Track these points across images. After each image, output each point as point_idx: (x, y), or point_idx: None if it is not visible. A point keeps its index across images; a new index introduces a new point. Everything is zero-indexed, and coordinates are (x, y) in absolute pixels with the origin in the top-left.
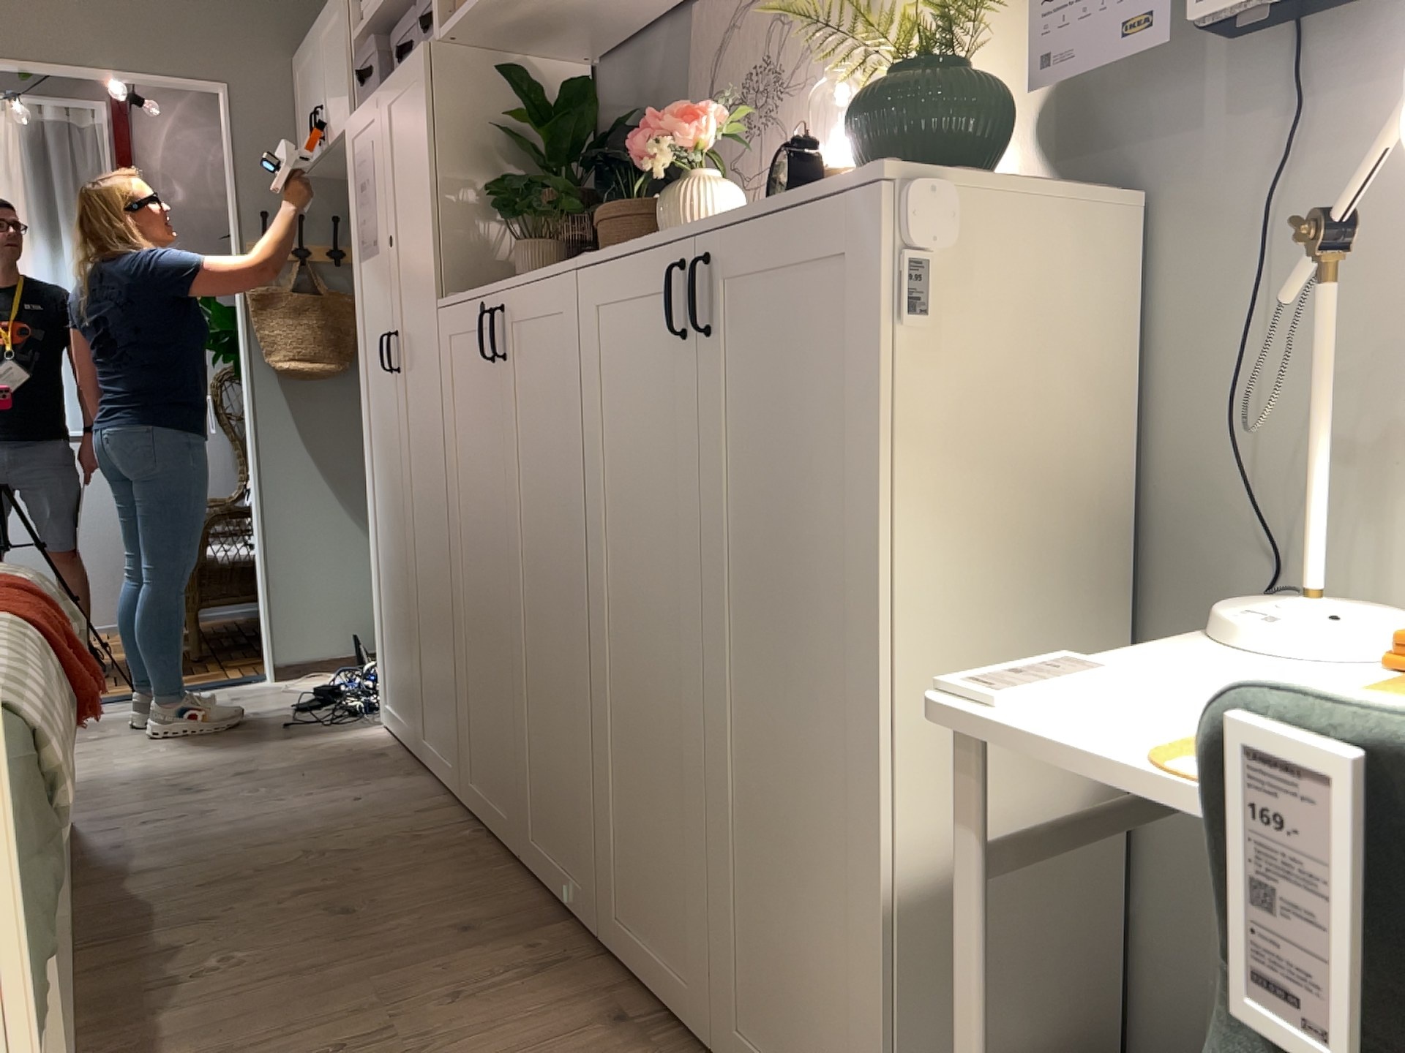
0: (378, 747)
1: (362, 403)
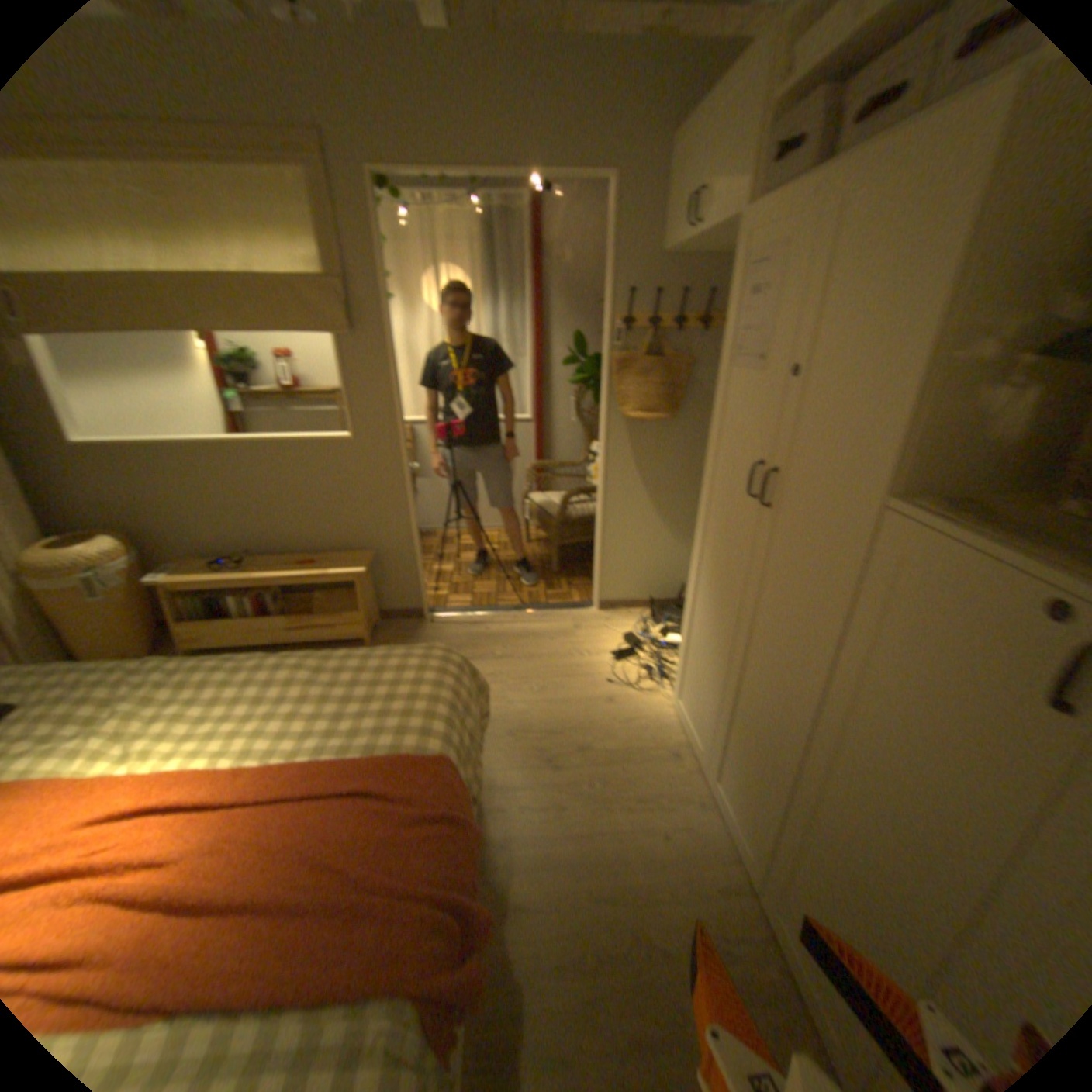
0: (673, 742)
1: (705, 490)
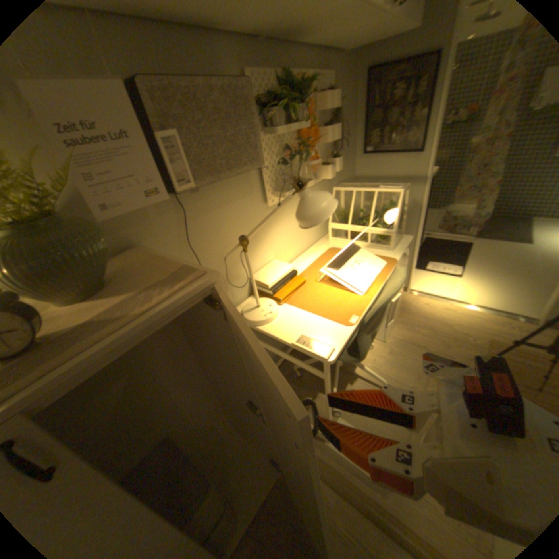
0: None
1: None
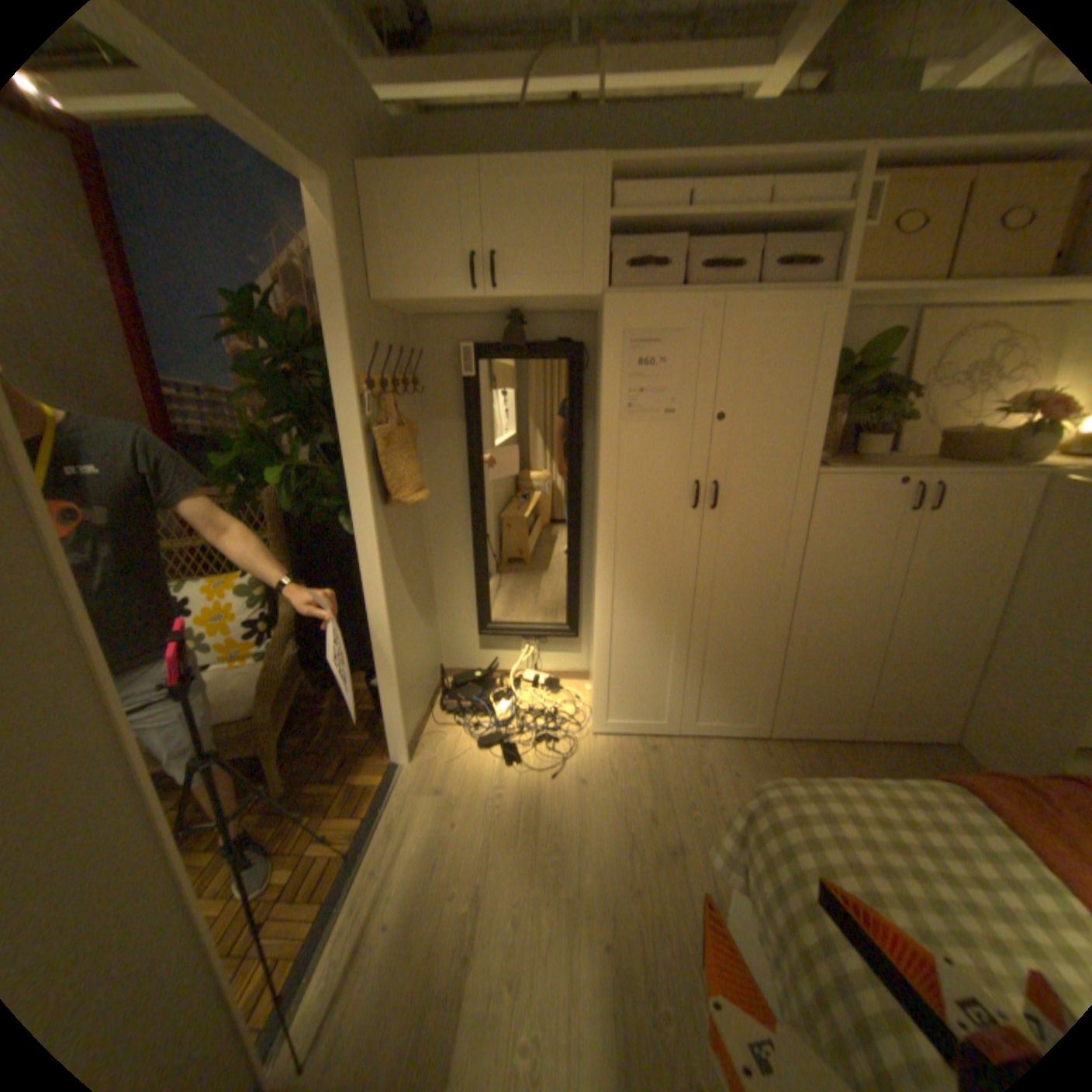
0: (636, 747)
1: (605, 529)
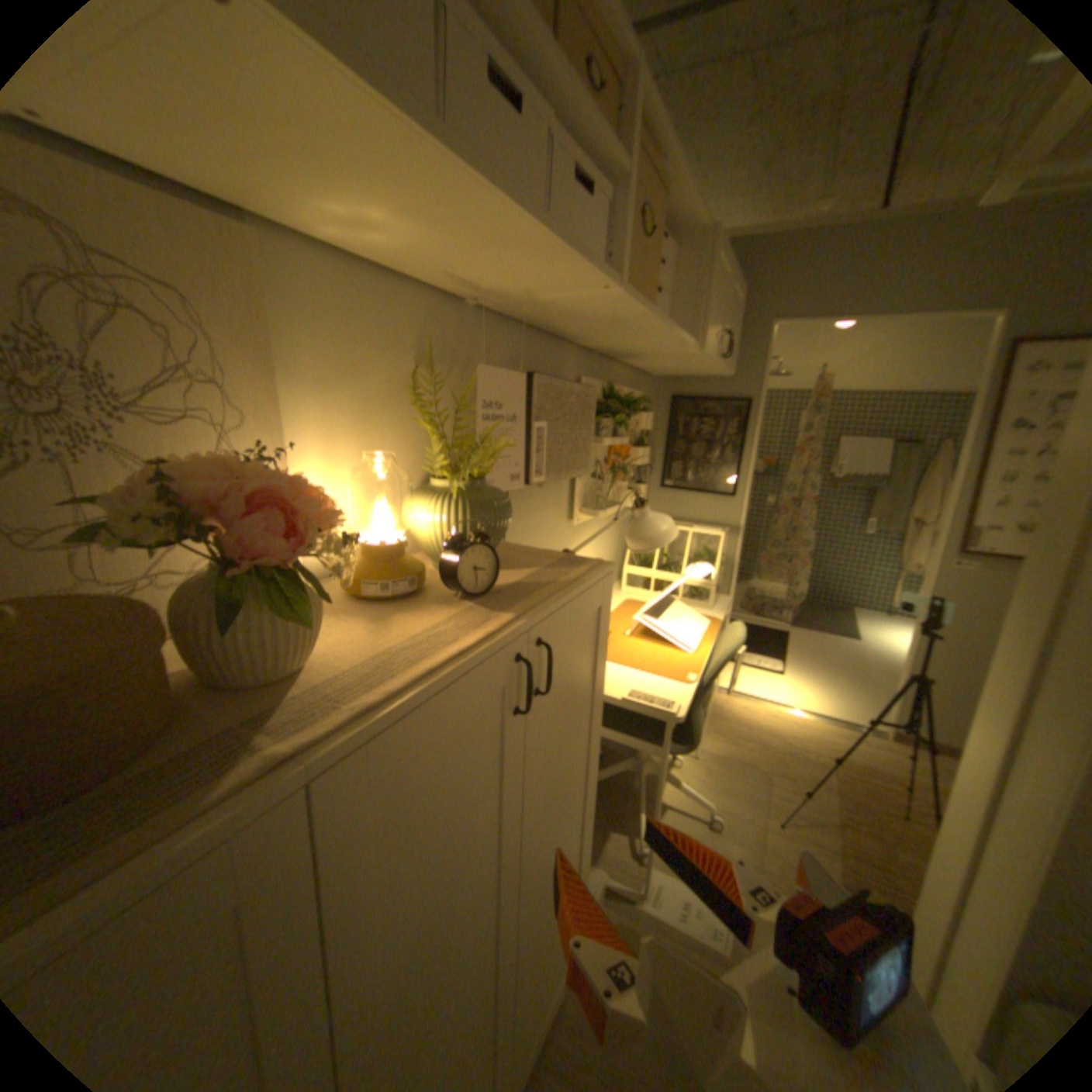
0: None
1: None
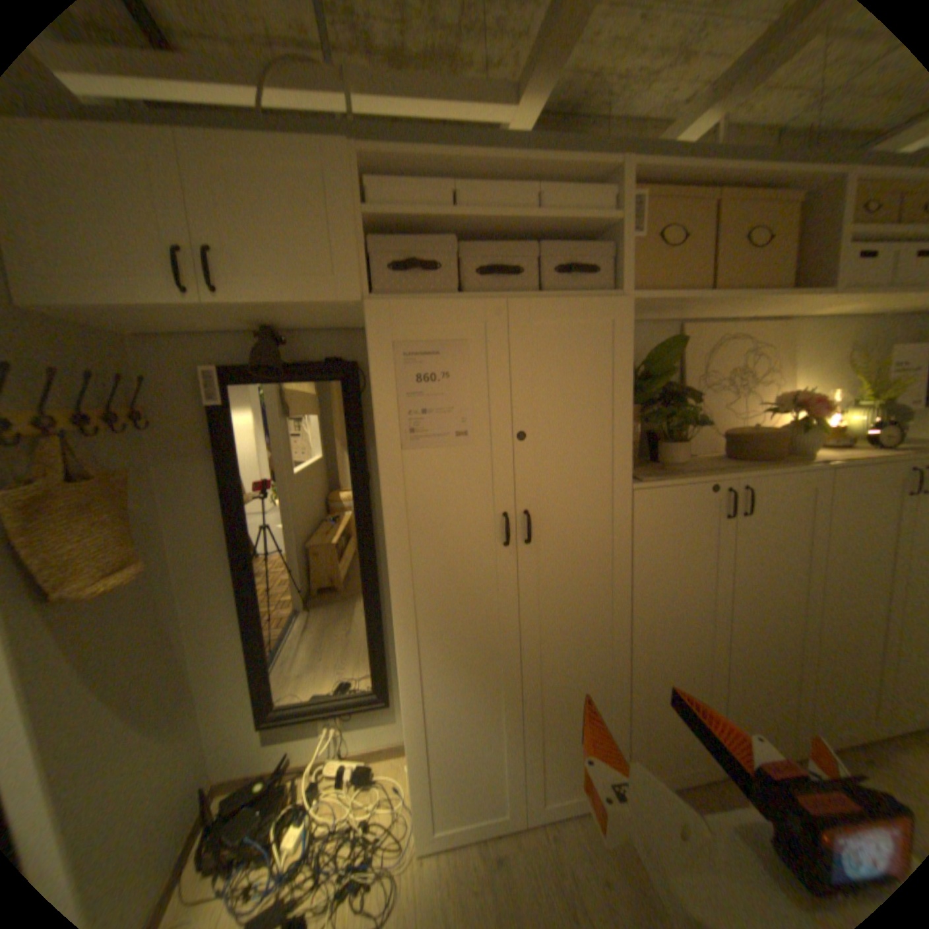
0: (474, 864)
1: (399, 584)
